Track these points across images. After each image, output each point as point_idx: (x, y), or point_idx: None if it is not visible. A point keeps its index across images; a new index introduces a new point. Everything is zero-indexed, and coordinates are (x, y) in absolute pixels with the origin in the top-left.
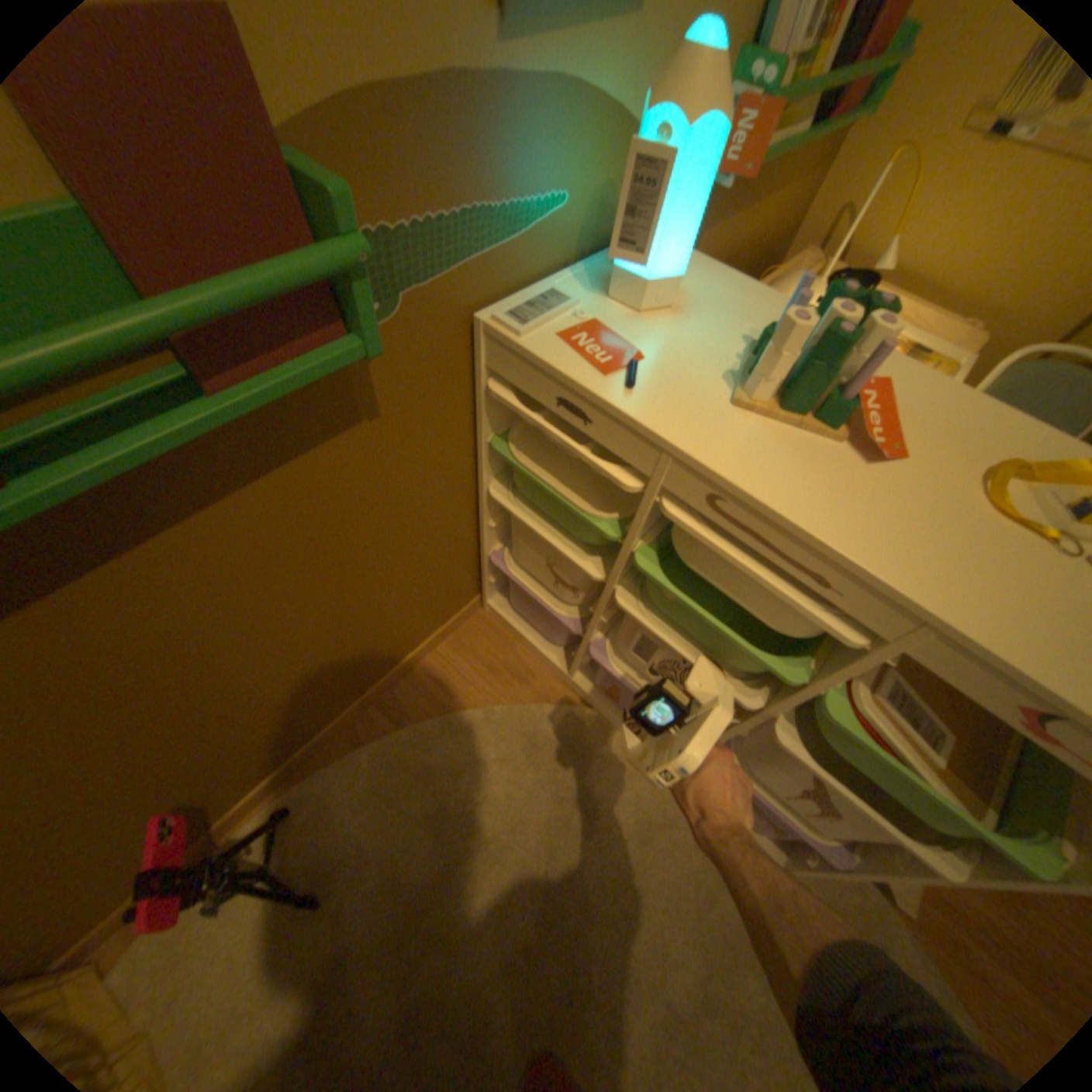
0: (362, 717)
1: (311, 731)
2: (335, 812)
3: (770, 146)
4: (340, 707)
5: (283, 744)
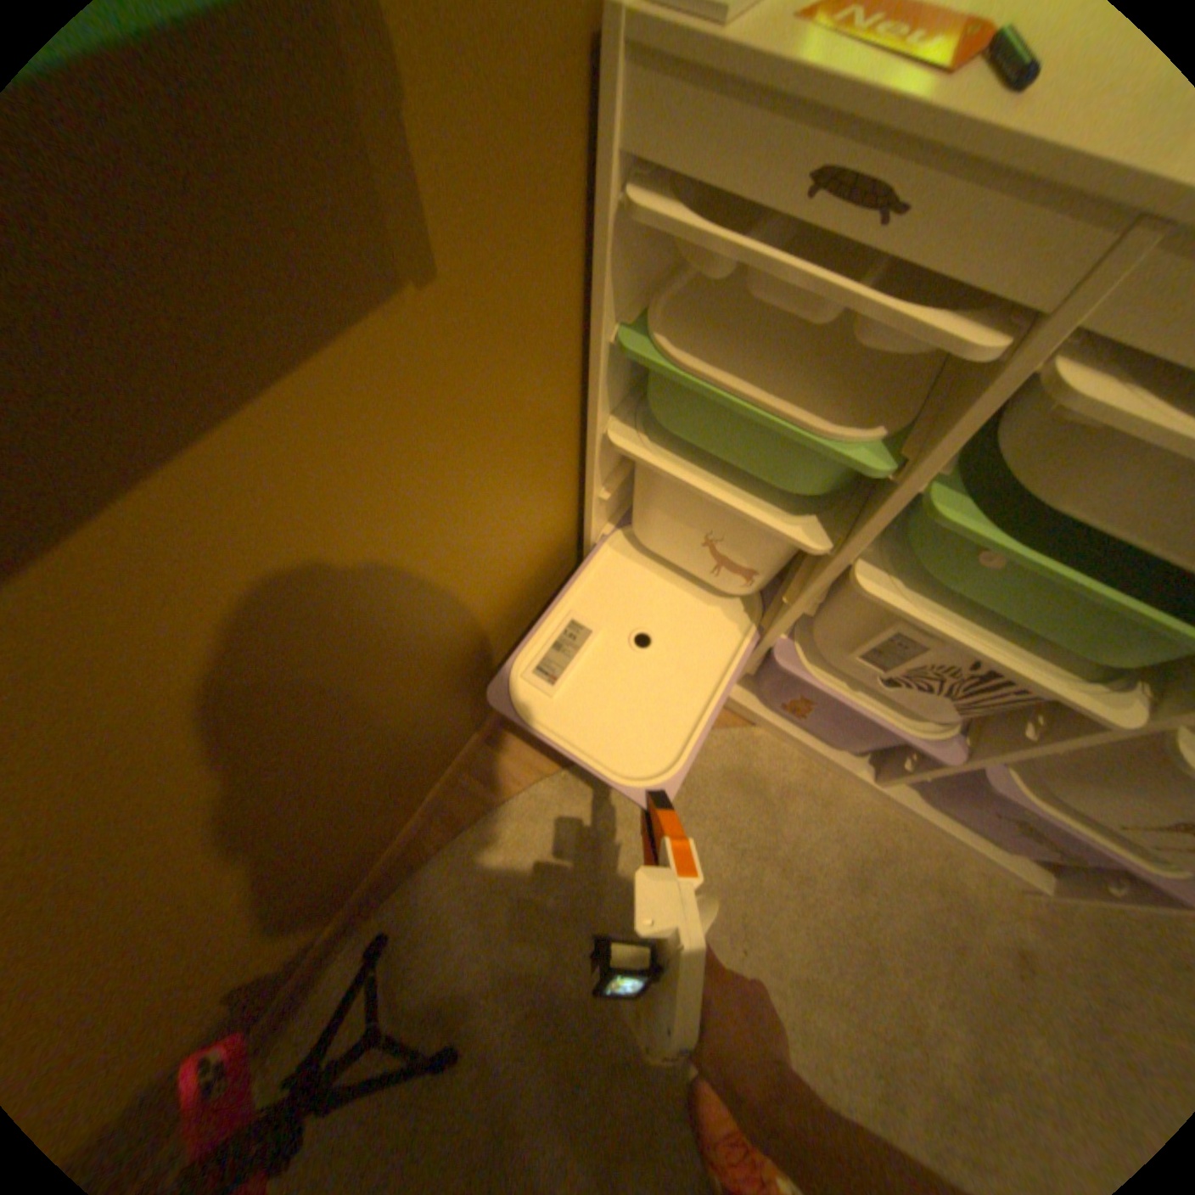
0: (454, 791)
1: (391, 829)
2: (447, 926)
3: None
4: (423, 788)
5: (358, 859)
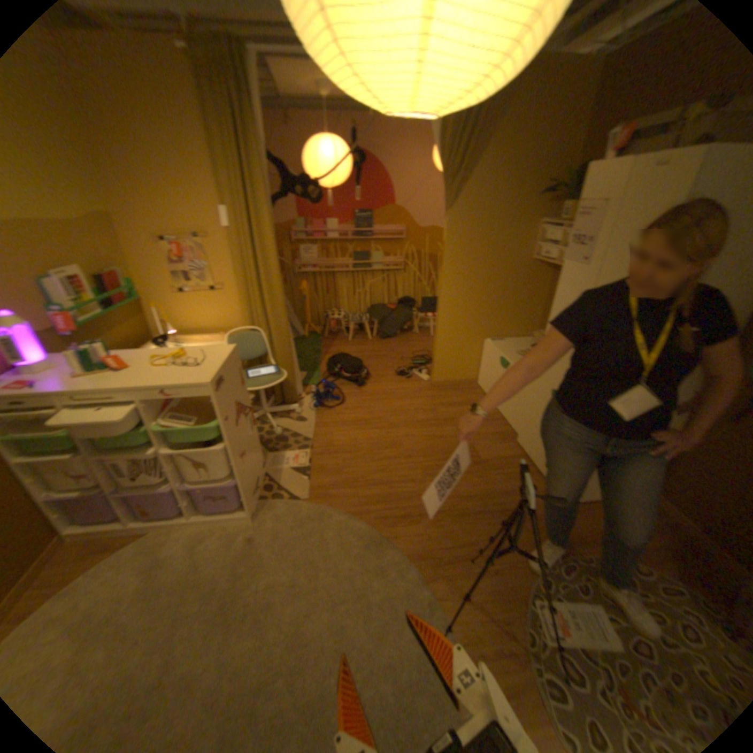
0: None
1: None
2: None
3: (71, 322)
4: None
5: None
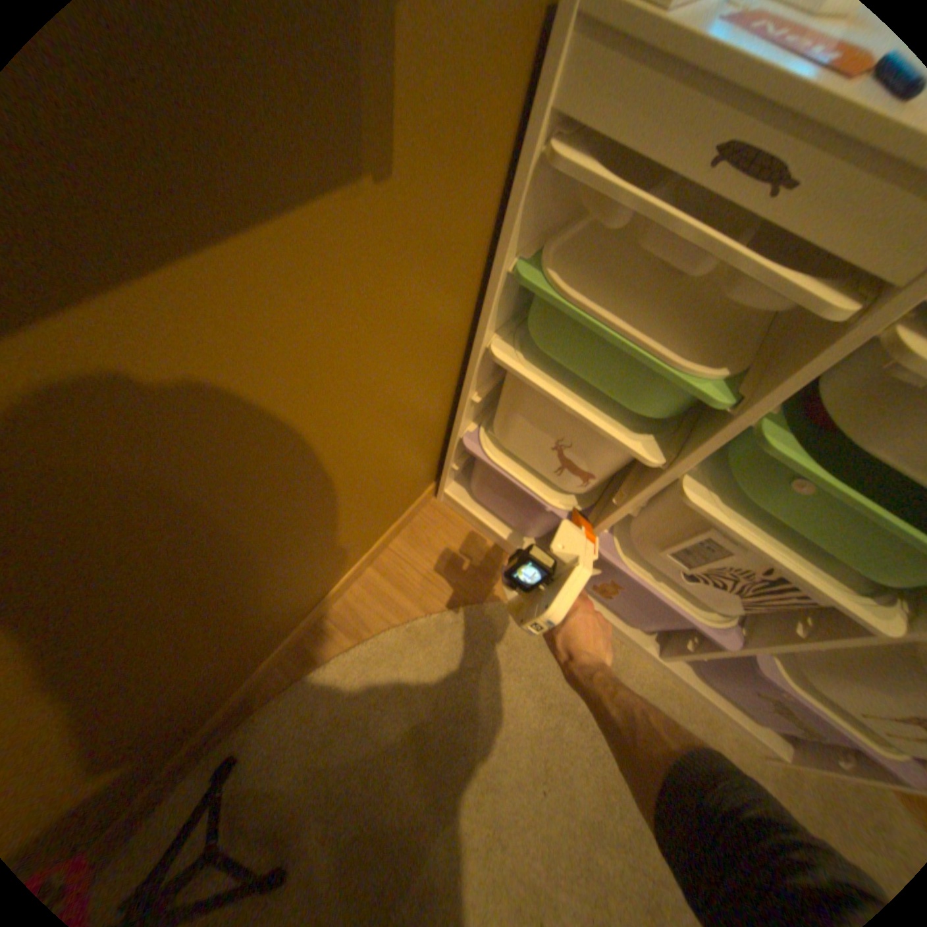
0: (313, 632)
1: (255, 662)
2: (293, 752)
3: None
4: (288, 627)
5: (223, 686)
